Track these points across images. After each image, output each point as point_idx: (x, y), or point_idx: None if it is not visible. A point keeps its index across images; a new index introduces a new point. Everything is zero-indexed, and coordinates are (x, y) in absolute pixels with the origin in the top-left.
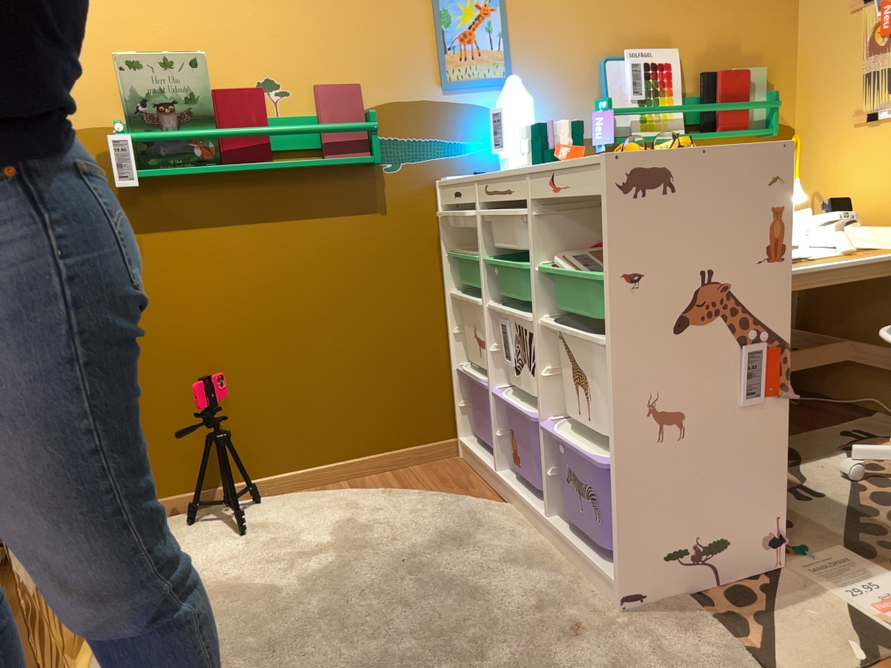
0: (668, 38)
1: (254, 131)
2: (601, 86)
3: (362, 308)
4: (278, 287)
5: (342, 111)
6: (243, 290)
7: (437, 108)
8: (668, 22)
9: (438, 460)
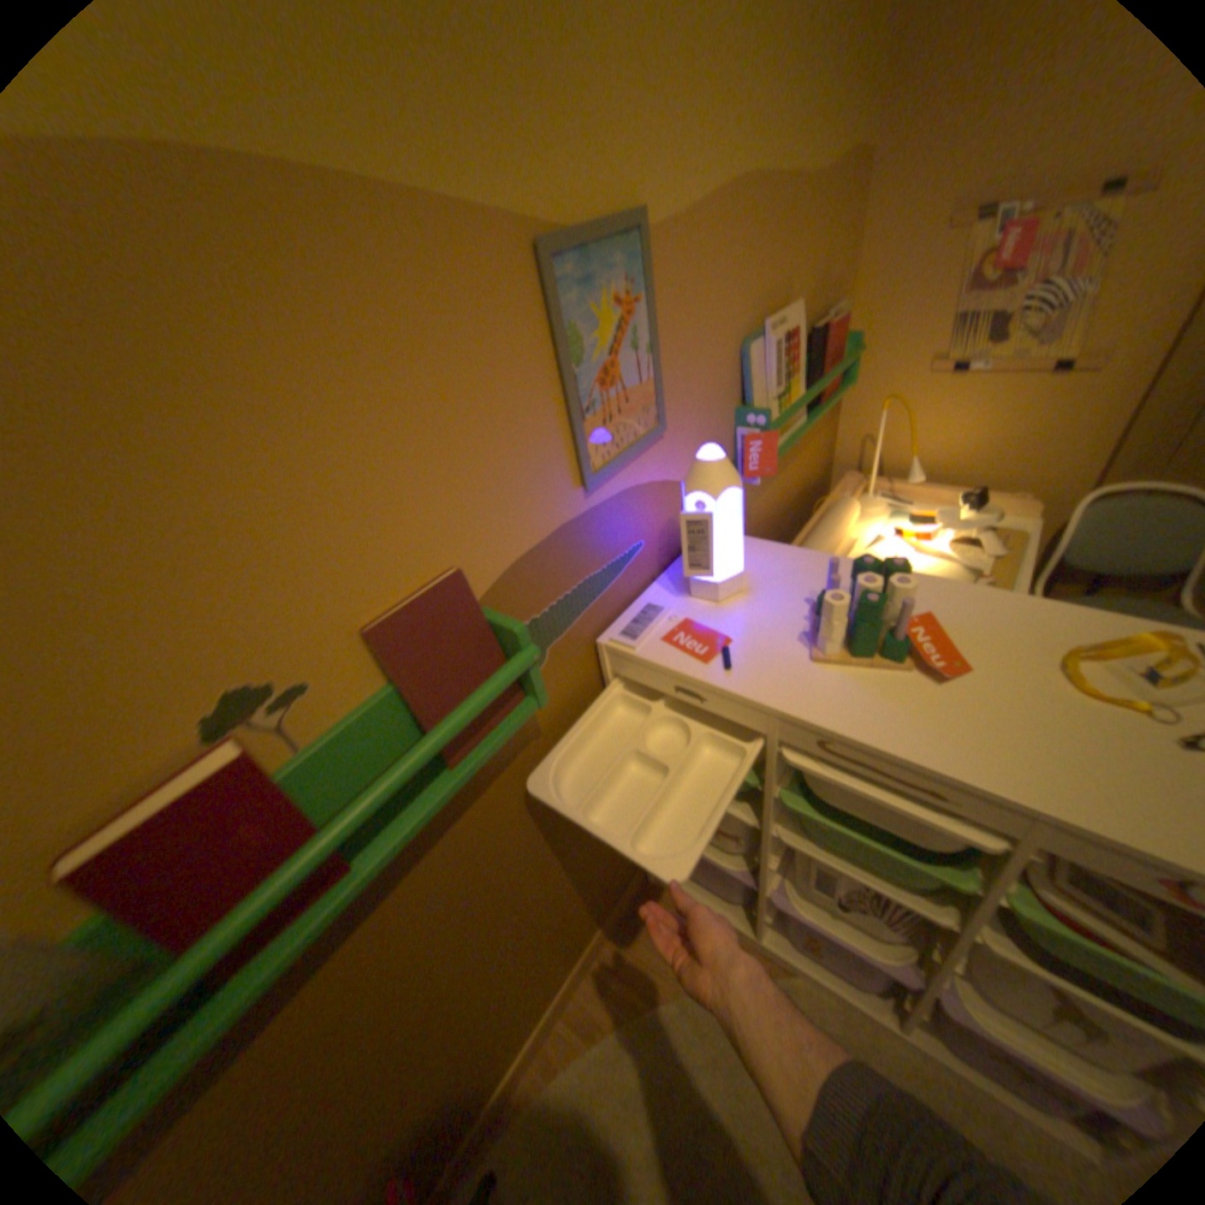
0: (792, 282)
1: (294, 878)
2: (741, 384)
3: (536, 865)
4: (416, 971)
5: (449, 648)
6: (360, 1038)
7: (582, 527)
8: (794, 256)
9: (632, 905)
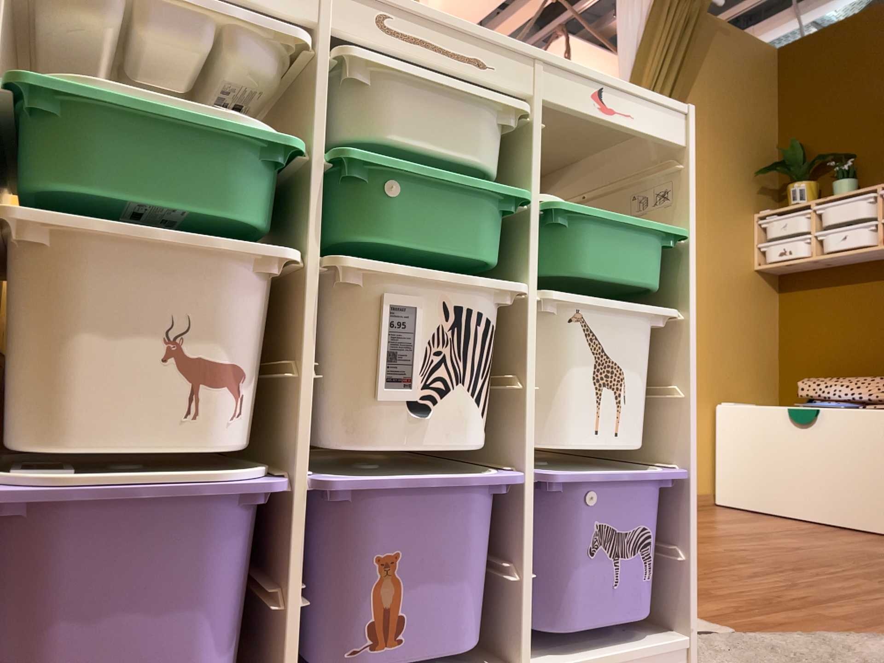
0: None
1: None
2: None
3: None
4: None
5: None
6: None
7: None
8: None
9: None
